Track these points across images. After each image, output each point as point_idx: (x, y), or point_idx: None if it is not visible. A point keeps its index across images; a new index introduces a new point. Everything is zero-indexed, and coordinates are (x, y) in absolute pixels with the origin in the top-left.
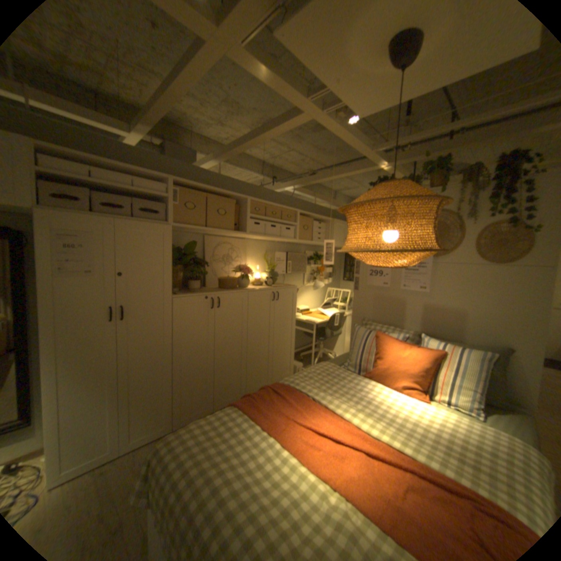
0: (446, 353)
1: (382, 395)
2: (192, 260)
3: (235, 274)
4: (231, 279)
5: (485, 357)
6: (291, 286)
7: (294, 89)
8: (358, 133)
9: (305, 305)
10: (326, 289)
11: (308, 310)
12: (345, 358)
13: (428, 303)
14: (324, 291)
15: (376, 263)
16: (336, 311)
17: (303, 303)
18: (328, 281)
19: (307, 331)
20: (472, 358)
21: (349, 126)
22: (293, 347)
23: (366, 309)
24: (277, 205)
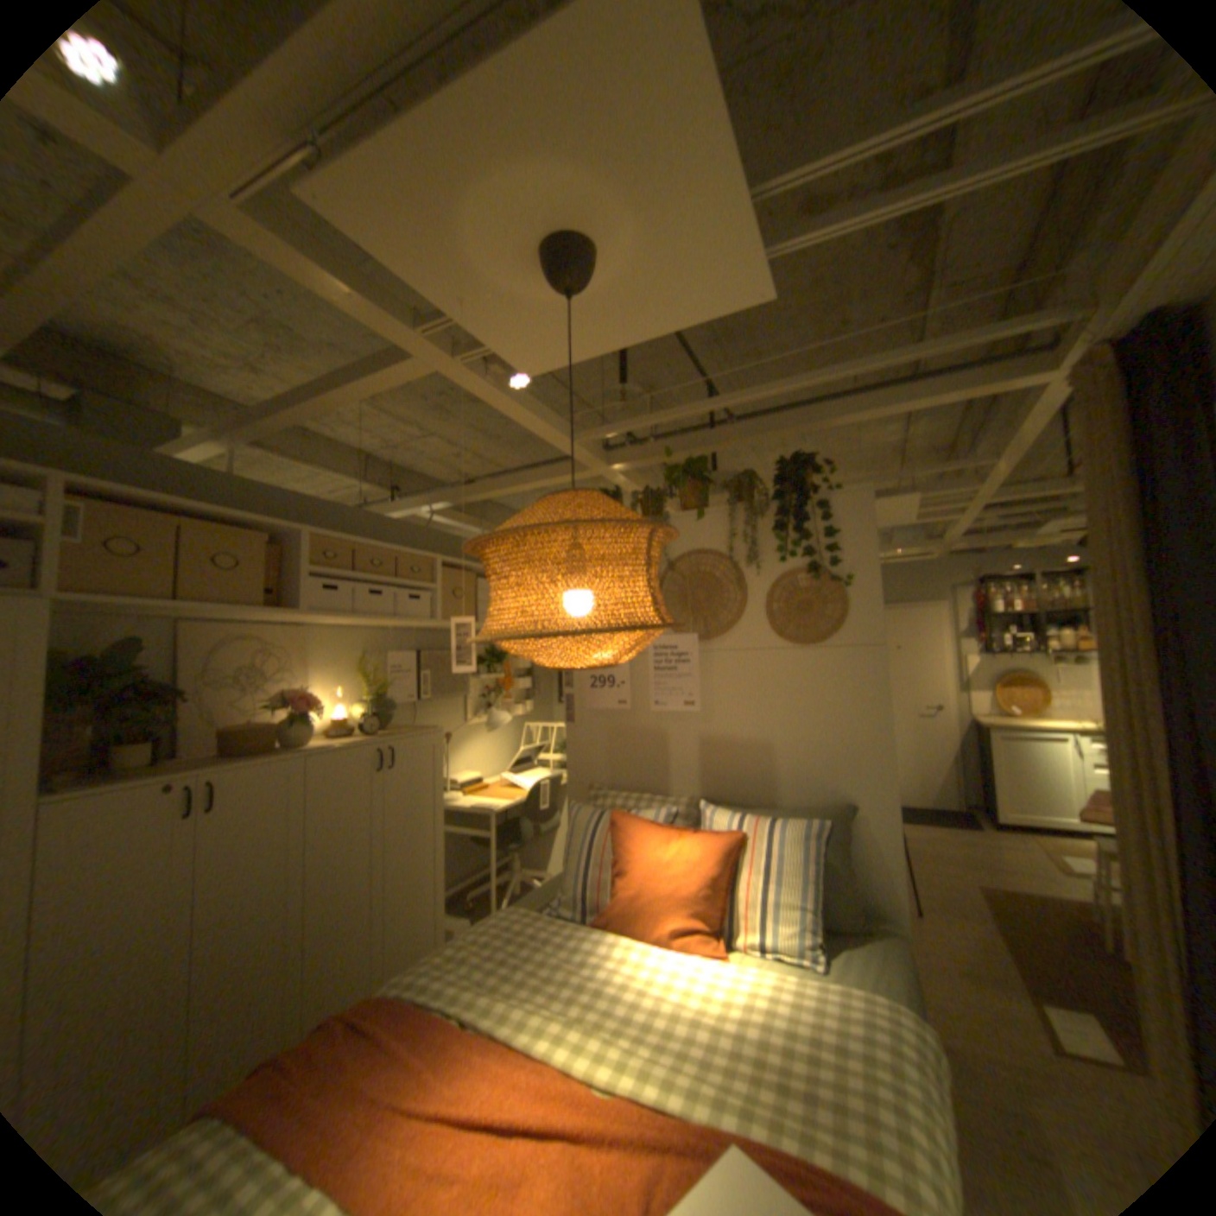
0: (743, 836)
1: (627, 963)
2: (130, 688)
3: (270, 713)
4: (255, 727)
5: (809, 831)
6: (427, 728)
7: (378, 307)
8: (537, 407)
9: (472, 770)
10: (522, 725)
11: (479, 782)
12: (554, 887)
13: (706, 733)
14: (517, 732)
15: (559, 660)
16: (543, 773)
17: (467, 765)
18: (524, 708)
19: (478, 833)
20: (787, 836)
21: (516, 391)
22: (439, 882)
23: (593, 761)
24: (383, 545)
